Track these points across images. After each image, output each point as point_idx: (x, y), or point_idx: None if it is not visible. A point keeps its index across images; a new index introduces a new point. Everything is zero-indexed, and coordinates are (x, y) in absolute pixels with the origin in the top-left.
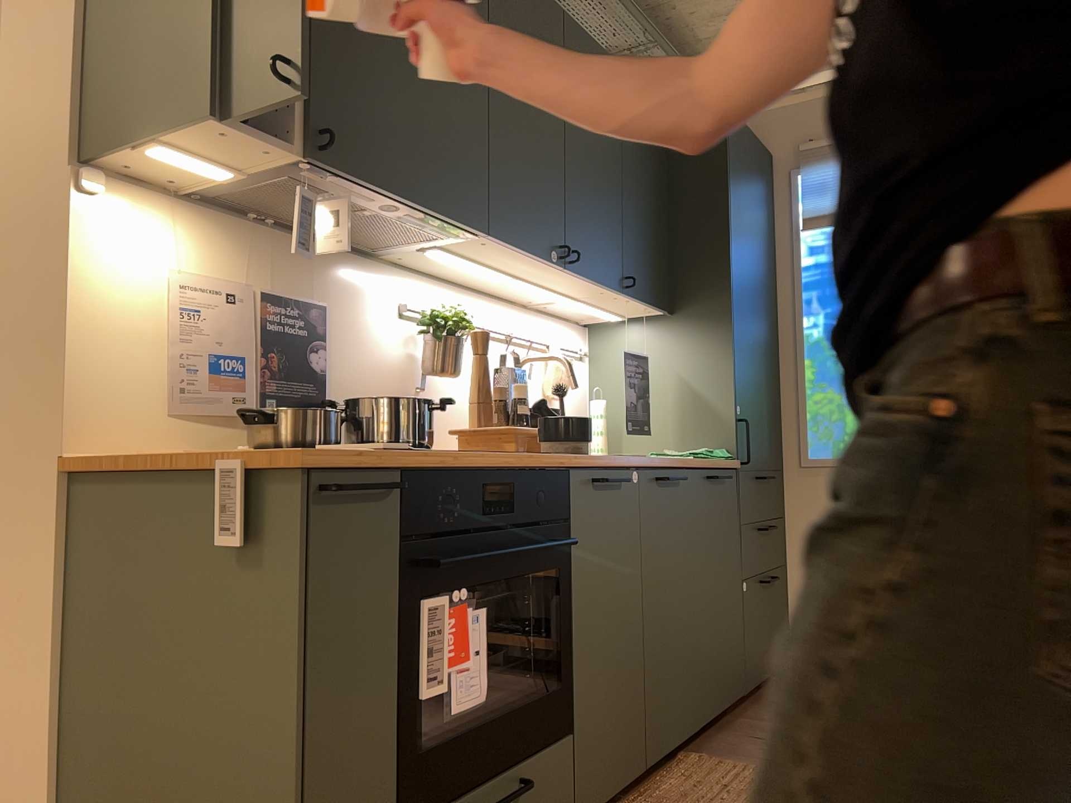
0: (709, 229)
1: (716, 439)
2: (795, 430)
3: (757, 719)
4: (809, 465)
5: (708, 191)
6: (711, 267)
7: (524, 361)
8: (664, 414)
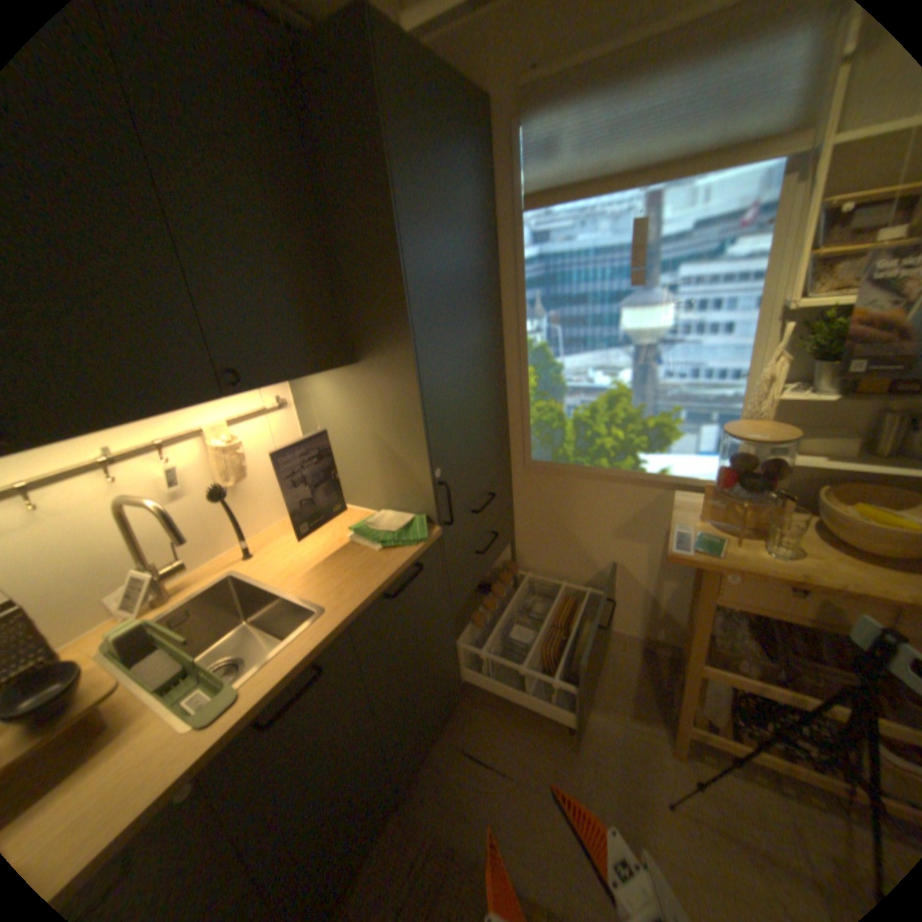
0: (376, 247)
1: (417, 502)
2: (520, 433)
3: (472, 704)
4: (531, 465)
5: (366, 183)
6: (385, 305)
7: (122, 500)
8: (368, 469)
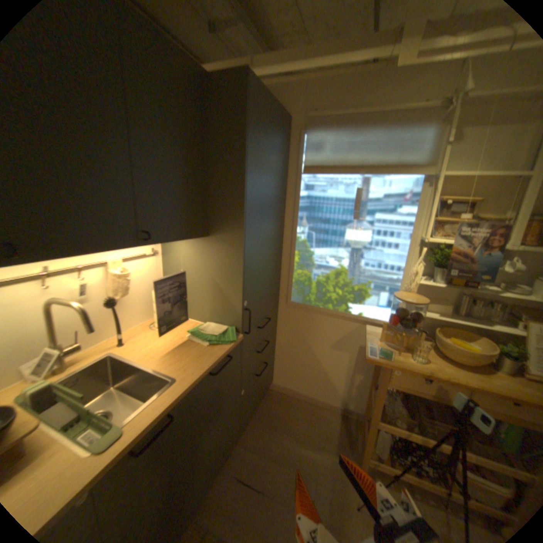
0: (233, 180)
1: (231, 319)
2: (286, 286)
3: (244, 448)
4: (290, 304)
5: (233, 148)
6: (232, 209)
7: (55, 301)
8: (203, 297)
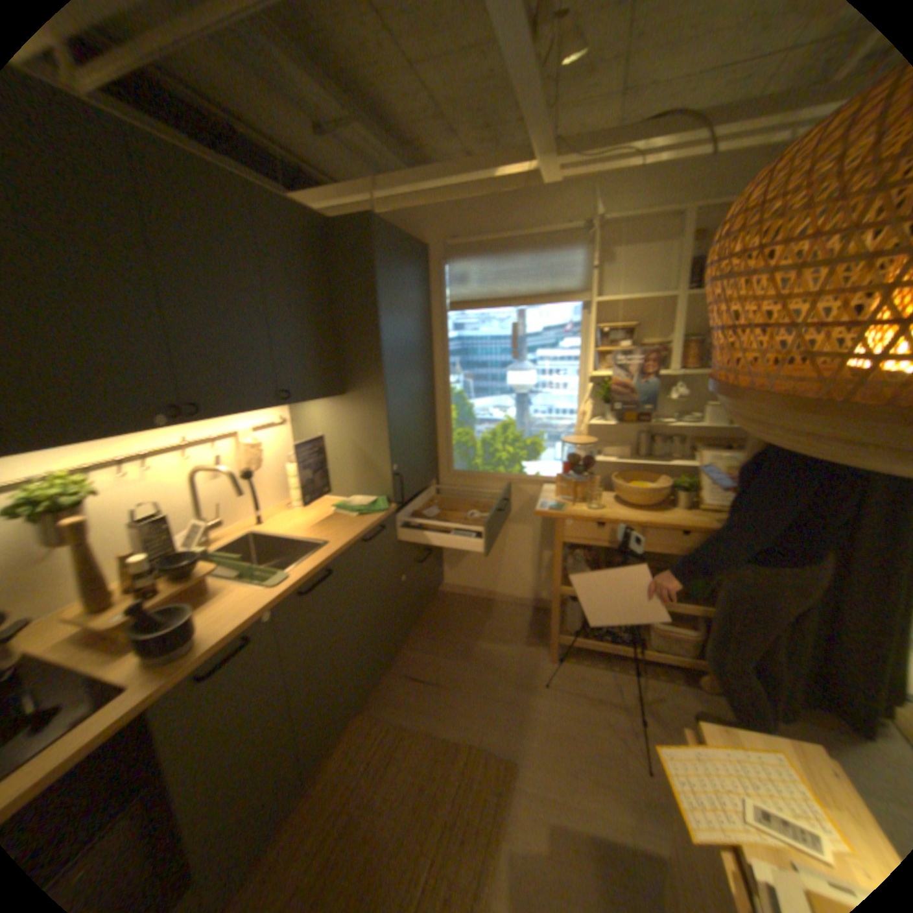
0: (364, 329)
1: (378, 489)
2: (445, 452)
3: (411, 651)
4: (452, 475)
5: (361, 295)
6: (367, 362)
7: (195, 471)
8: (343, 468)
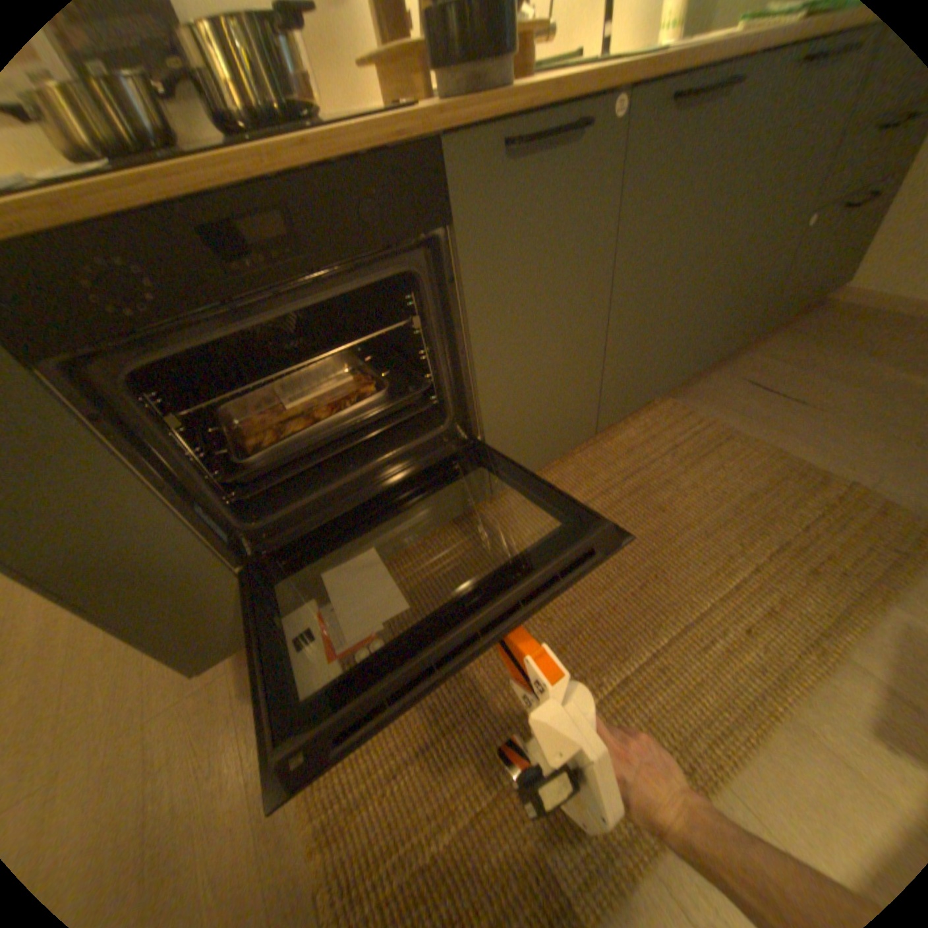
0: None
1: None
2: None
3: (764, 356)
4: None
5: None
6: None
7: None
8: None
